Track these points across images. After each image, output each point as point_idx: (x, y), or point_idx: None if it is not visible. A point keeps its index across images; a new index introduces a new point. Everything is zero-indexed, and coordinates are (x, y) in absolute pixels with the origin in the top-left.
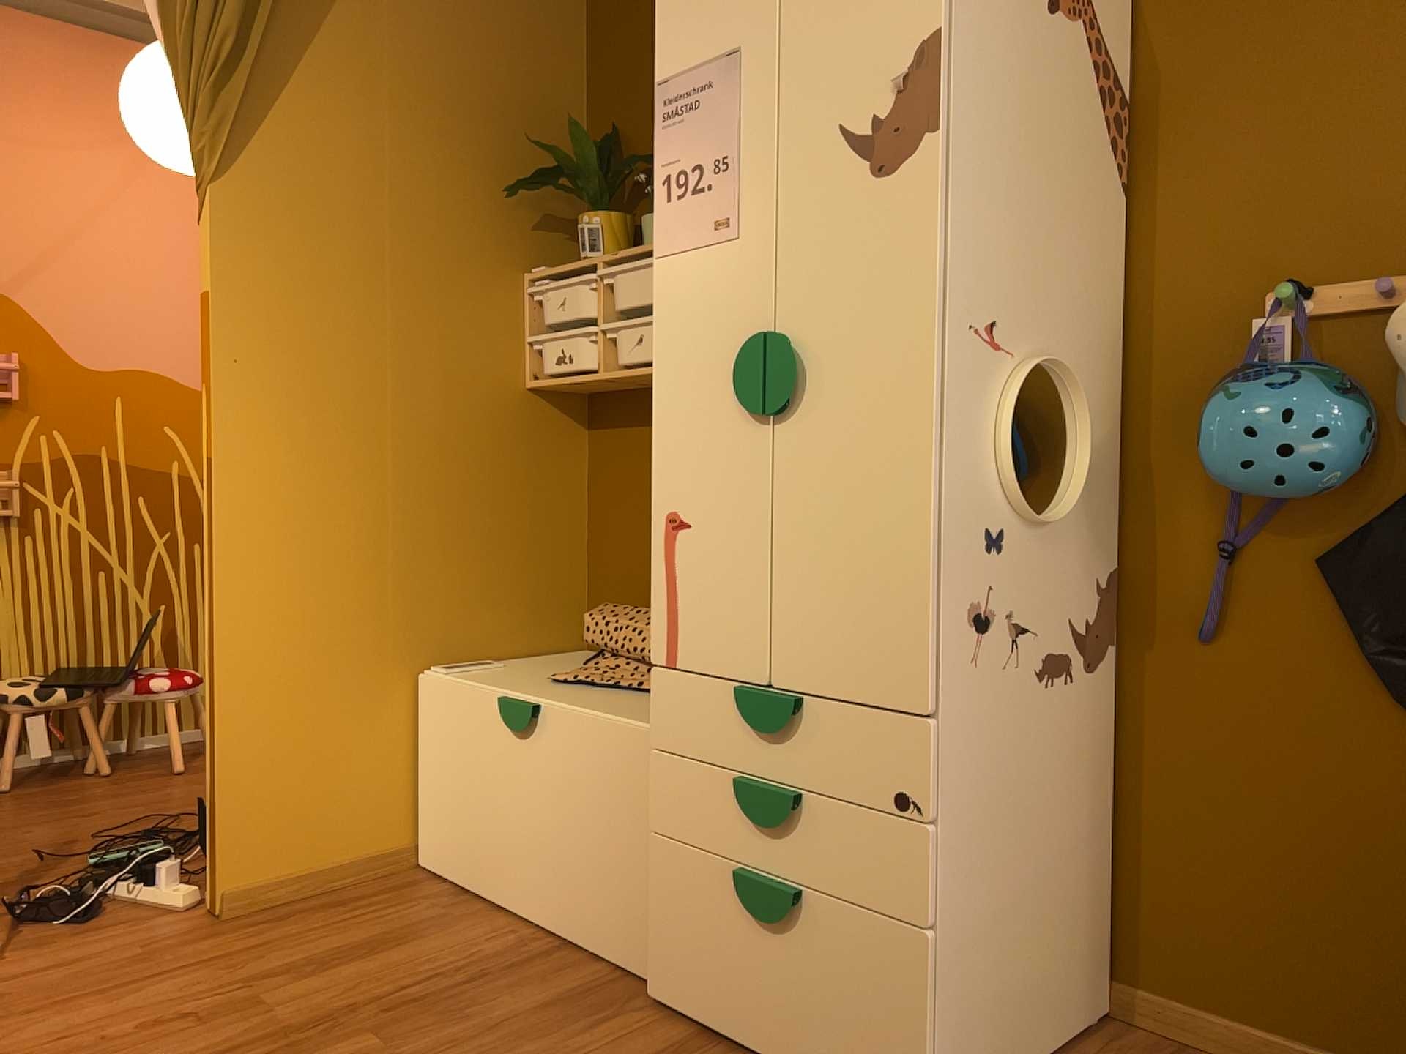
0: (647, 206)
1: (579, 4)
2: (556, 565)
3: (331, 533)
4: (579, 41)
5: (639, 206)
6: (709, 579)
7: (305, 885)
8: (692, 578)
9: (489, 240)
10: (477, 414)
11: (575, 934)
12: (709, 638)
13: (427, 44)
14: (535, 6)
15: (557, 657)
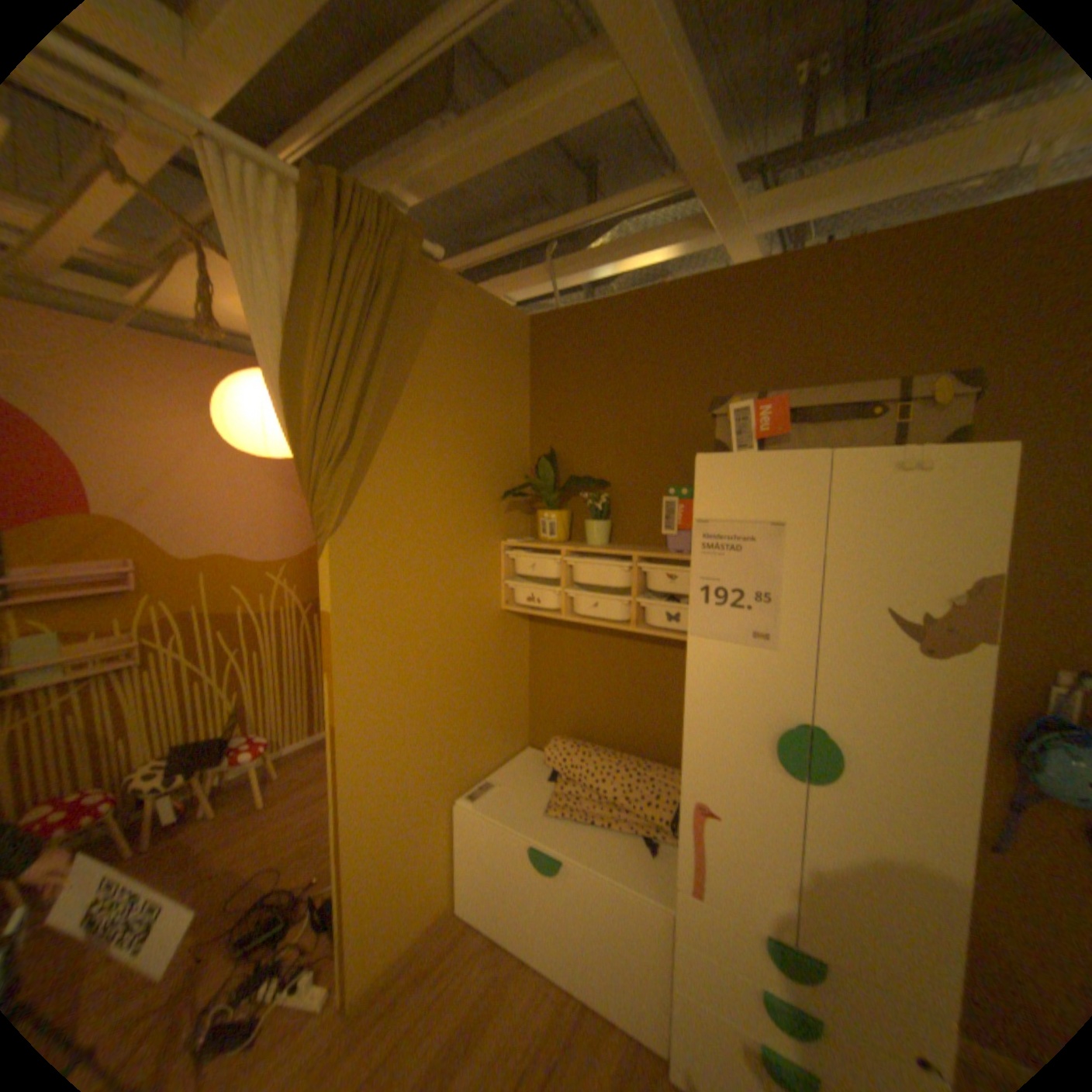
0: (576, 501)
1: (525, 367)
2: (515, 704)
3: (405, 743)
4: (525, 390)
5: (570, 500)
6: (738, 860)
7: (397, 964)
8: (722, 853)
9: (484, 526)
10: (479, 634)
11: (593, 1003)
12: (736, 896)
13: (451, 407)
14: (505, 371)
15: (520, 760)
